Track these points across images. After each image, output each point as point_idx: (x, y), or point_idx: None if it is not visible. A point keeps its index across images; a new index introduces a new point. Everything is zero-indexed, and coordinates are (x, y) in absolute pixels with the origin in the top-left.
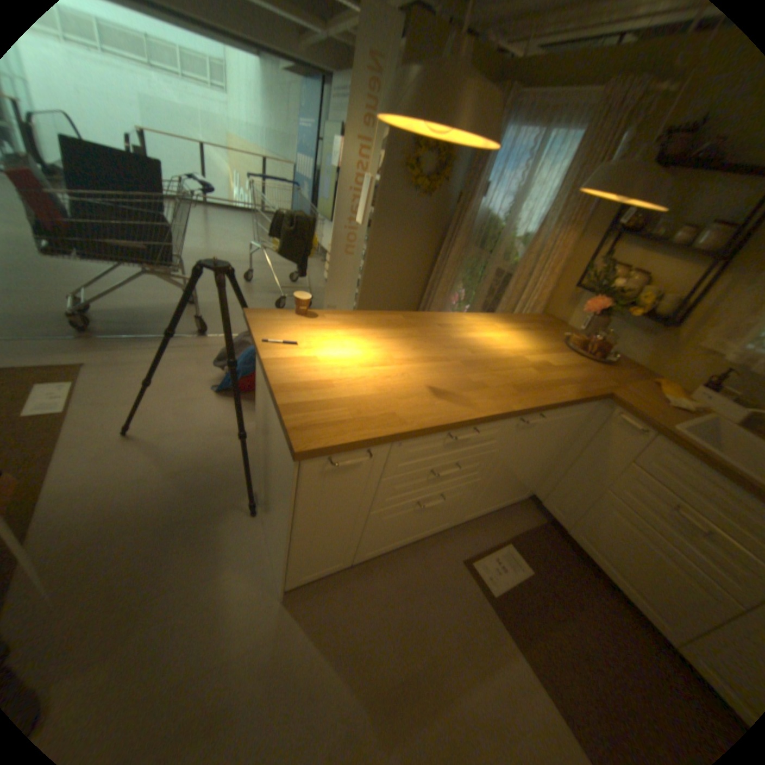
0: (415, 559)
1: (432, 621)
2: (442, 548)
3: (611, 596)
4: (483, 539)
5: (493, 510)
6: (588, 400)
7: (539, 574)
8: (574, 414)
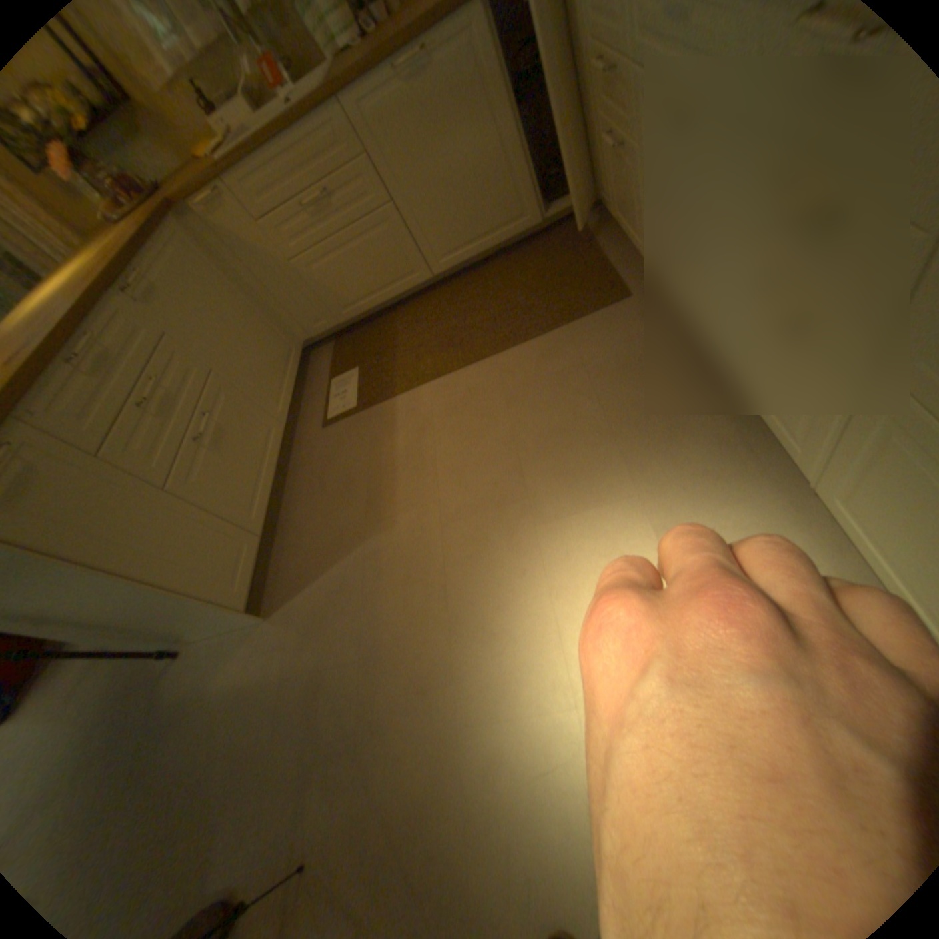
0: (299, 475)
1: (345, 469)
2: (304, 446)
3: (398, 312)
4: (317, 405)
5: (290, 384)
6: (151, 222)
7: (360, 364)
8: (172, 247)
